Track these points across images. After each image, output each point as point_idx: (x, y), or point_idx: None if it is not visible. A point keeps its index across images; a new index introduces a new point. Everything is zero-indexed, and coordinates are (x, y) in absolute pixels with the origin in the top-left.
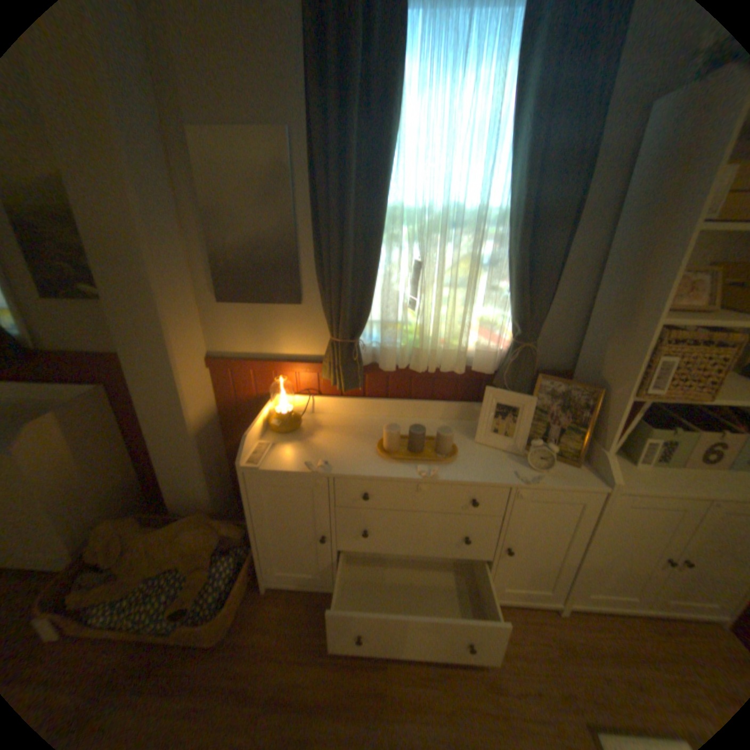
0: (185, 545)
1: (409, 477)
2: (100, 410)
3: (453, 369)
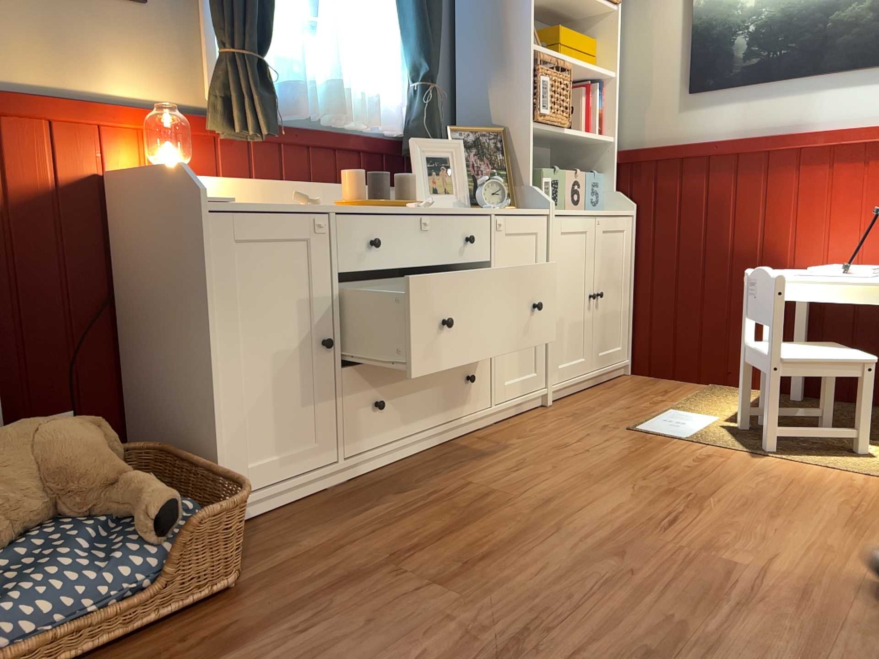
0: (62, 441)
1: (408, 209)
2: None
3: (369, 121)
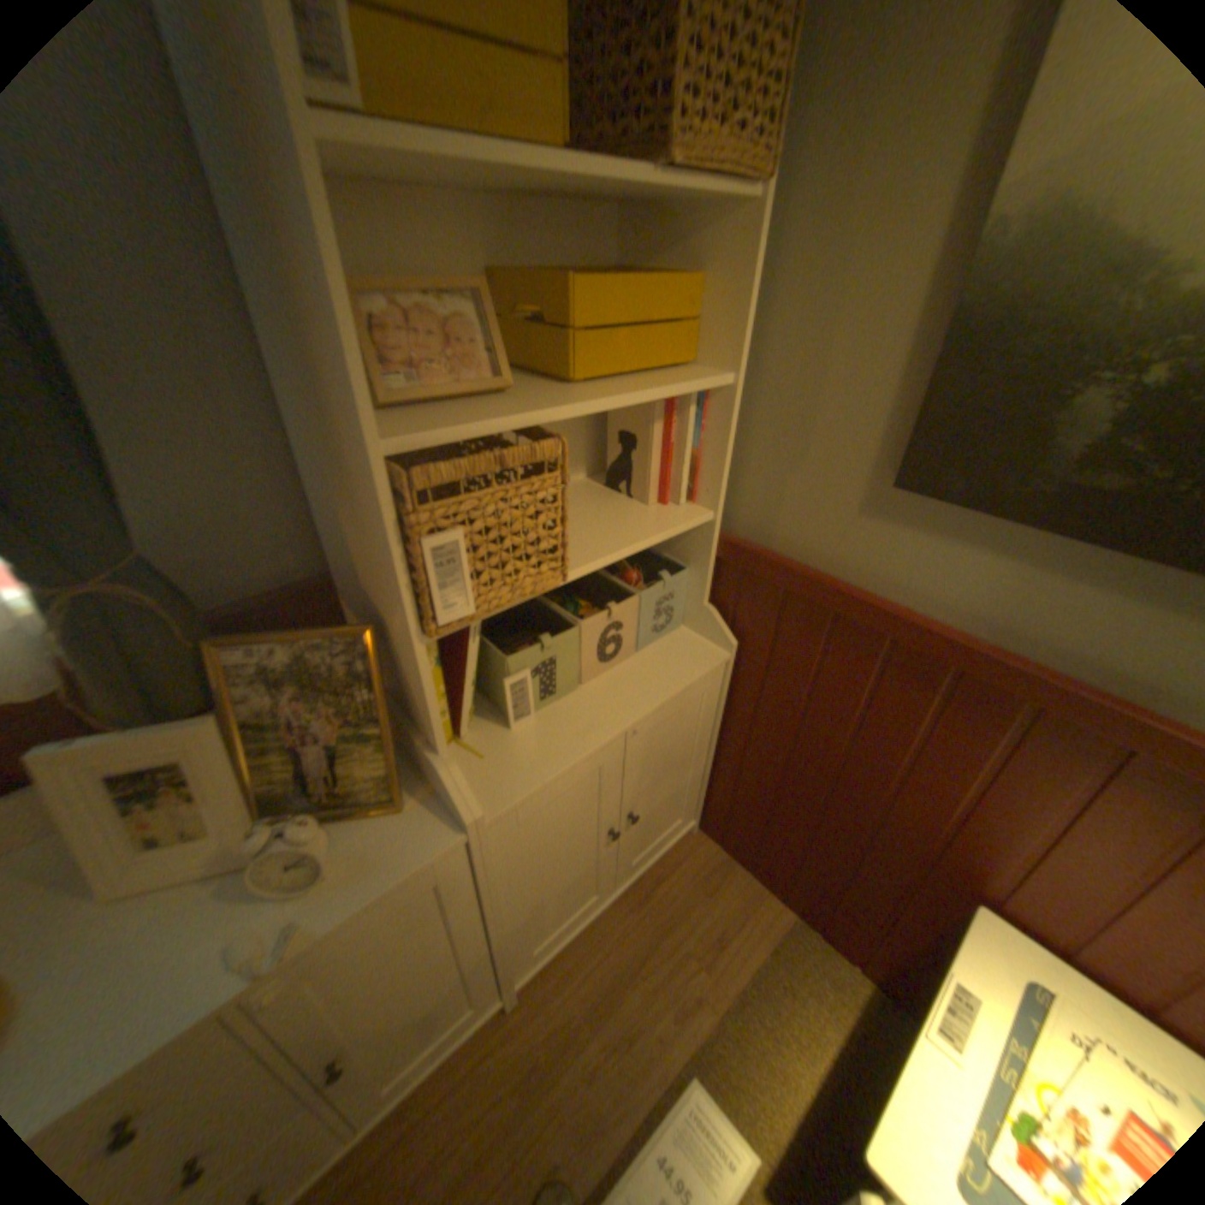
0: None
1: None
2: None
3: None
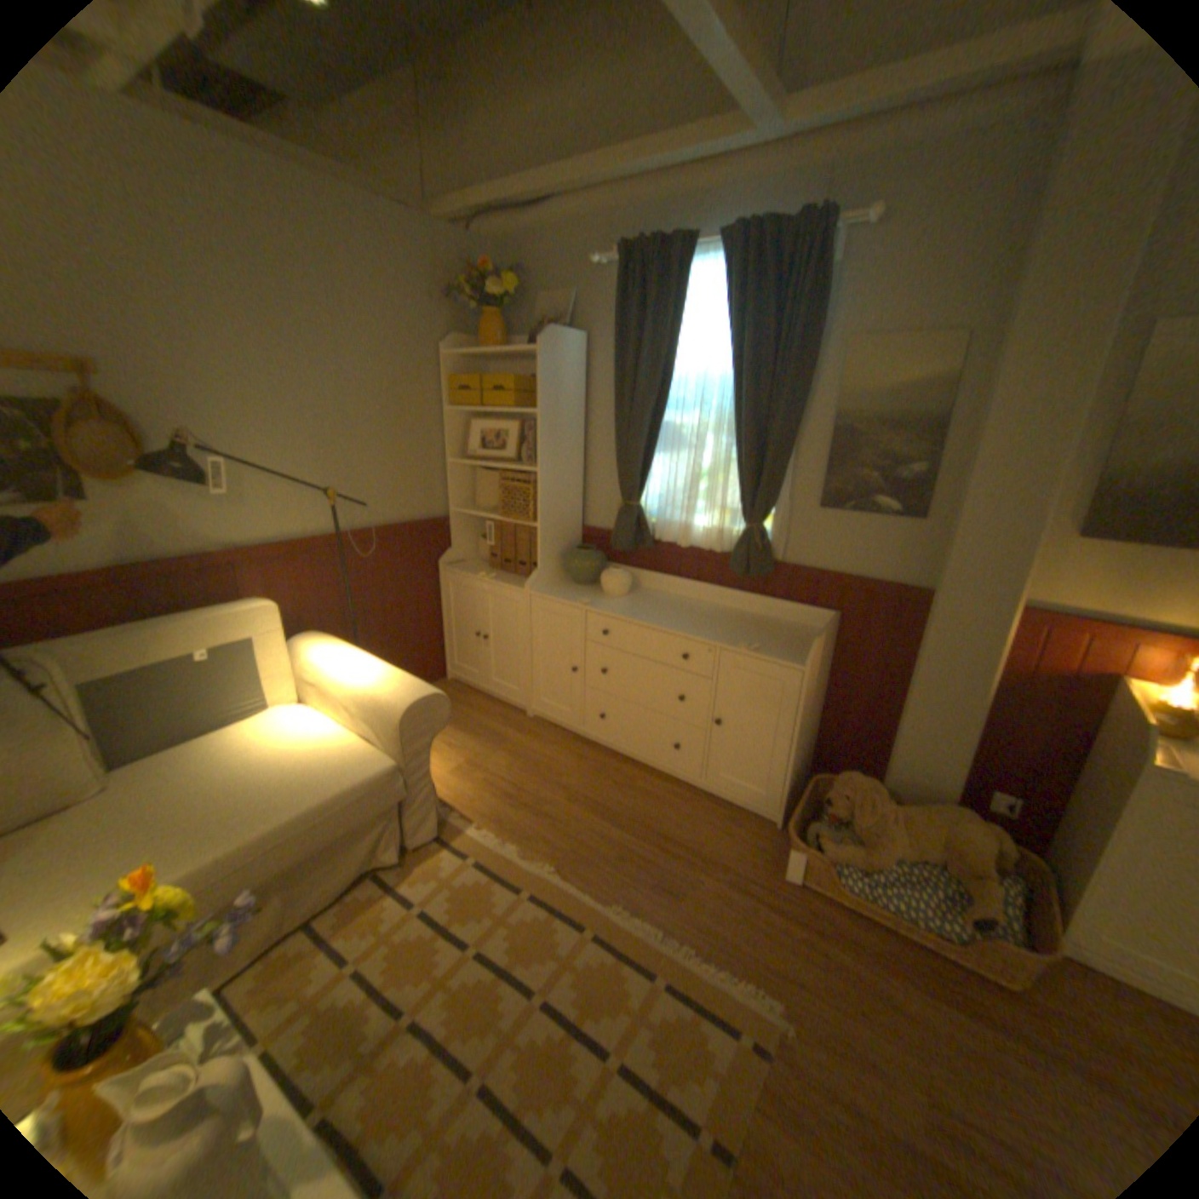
0: (967, 839)
1: None
2: (832, 640)
3: None
